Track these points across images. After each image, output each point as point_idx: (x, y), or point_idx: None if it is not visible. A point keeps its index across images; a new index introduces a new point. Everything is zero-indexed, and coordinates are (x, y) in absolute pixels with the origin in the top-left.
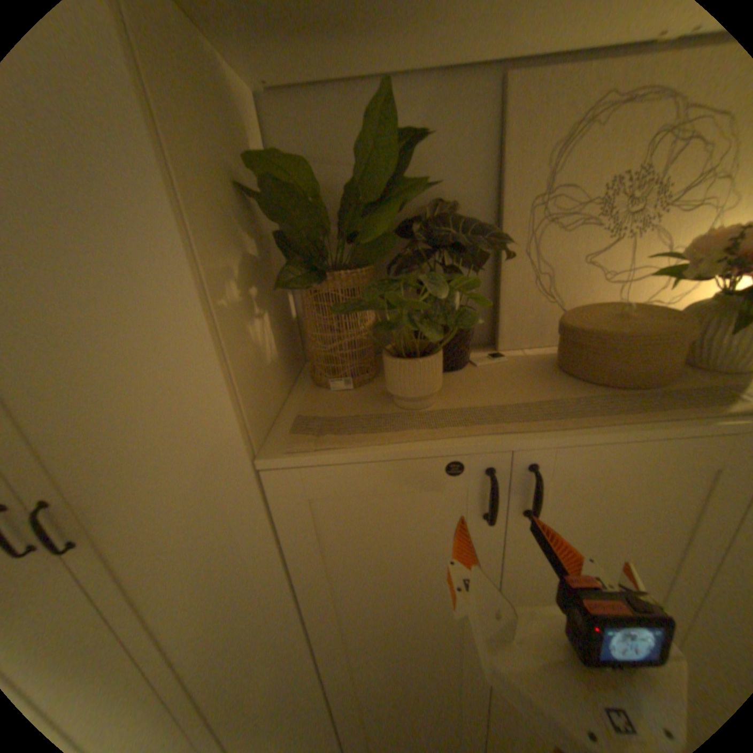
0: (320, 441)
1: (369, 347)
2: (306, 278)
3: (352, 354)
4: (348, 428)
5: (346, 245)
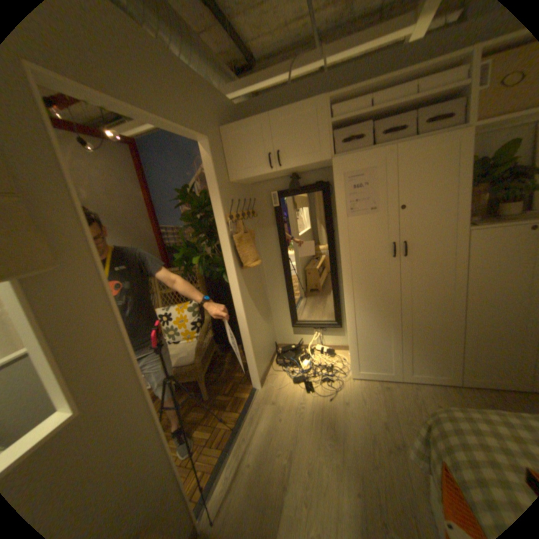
0: (487, 224)
1: (484, 209)
2: (475, 187)
3: (479, 211)
4: (492, 223)
5: (476, 180)
